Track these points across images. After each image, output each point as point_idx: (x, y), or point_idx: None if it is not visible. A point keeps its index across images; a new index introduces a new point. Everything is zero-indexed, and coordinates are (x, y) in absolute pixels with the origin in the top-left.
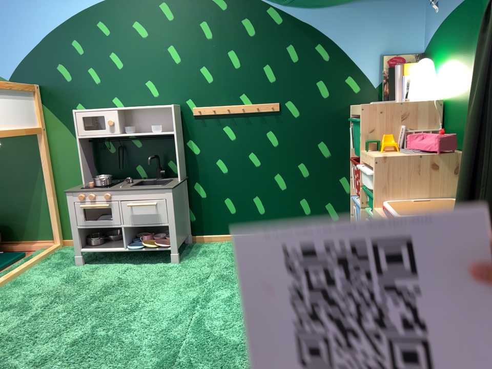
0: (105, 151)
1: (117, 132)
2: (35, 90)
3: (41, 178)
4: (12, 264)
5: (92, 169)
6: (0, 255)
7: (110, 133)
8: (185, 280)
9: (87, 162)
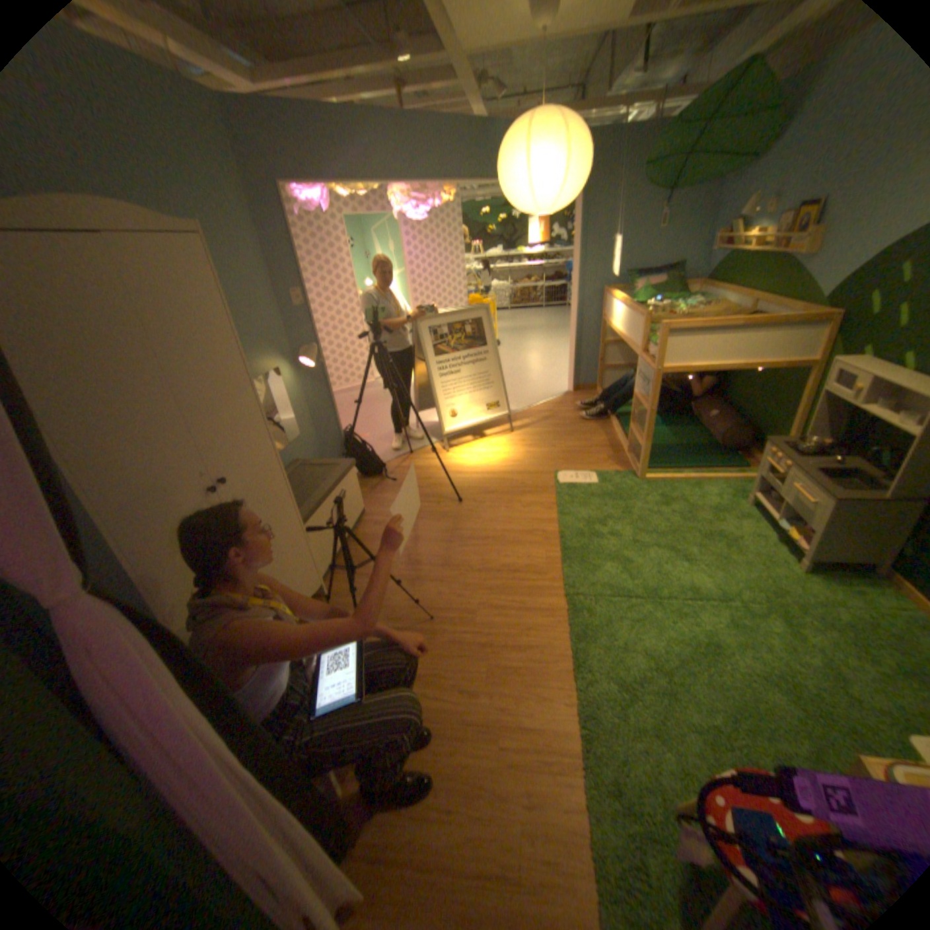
0: (860, 414)
1: (857, 403)
2: (831, 320)
3: (800, 410)
4: (728, 470)
5: (840, 426)
6: (741, 456)
7: (852, 401)
8: (767, 588)
9: (840, 416)
